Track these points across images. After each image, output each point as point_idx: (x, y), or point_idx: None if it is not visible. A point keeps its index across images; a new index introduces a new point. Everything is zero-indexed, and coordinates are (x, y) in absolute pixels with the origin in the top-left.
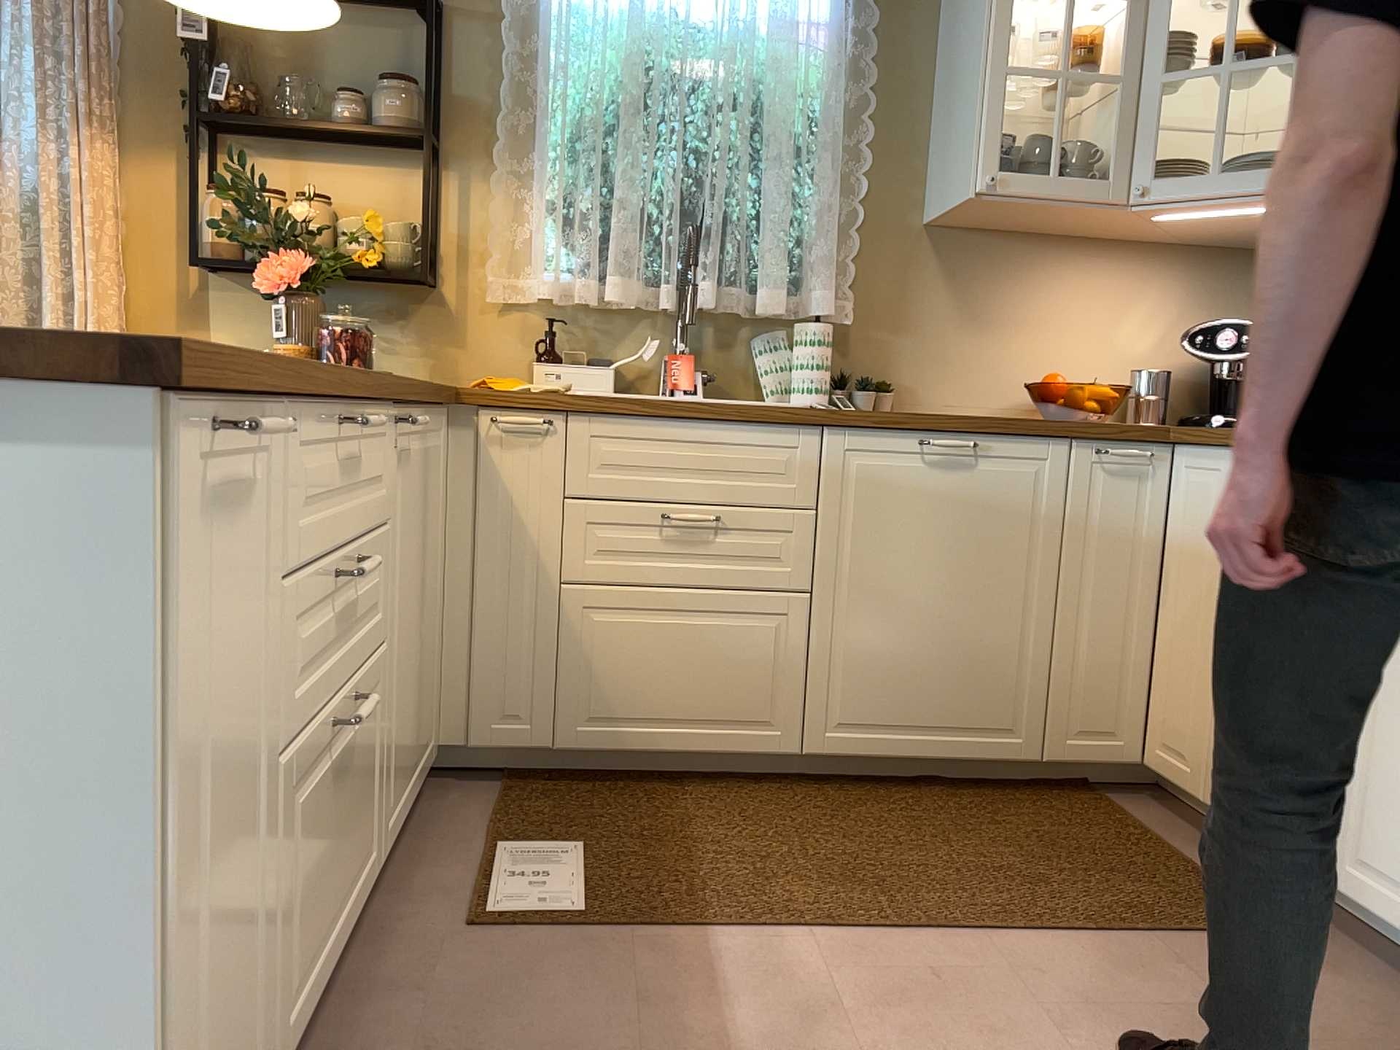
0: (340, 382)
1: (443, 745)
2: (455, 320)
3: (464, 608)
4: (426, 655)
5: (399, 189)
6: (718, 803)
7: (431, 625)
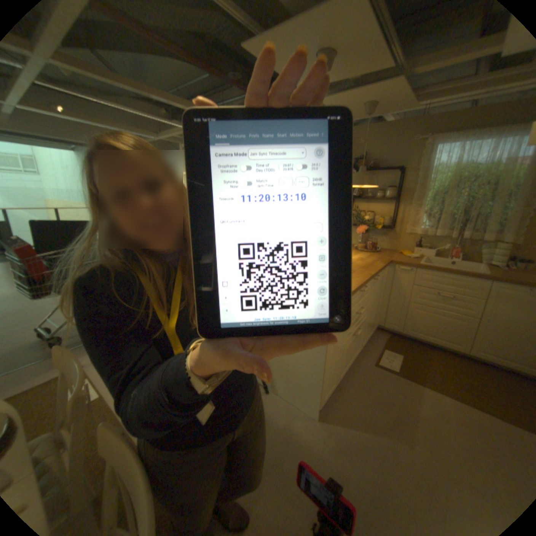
0: (362, 283)
1: (379, 325)
2: (397, 235)
3: (387, 301)
4: (377, 311)
5: (388, 207)
6: (441, 357)
7: (379, 306)
